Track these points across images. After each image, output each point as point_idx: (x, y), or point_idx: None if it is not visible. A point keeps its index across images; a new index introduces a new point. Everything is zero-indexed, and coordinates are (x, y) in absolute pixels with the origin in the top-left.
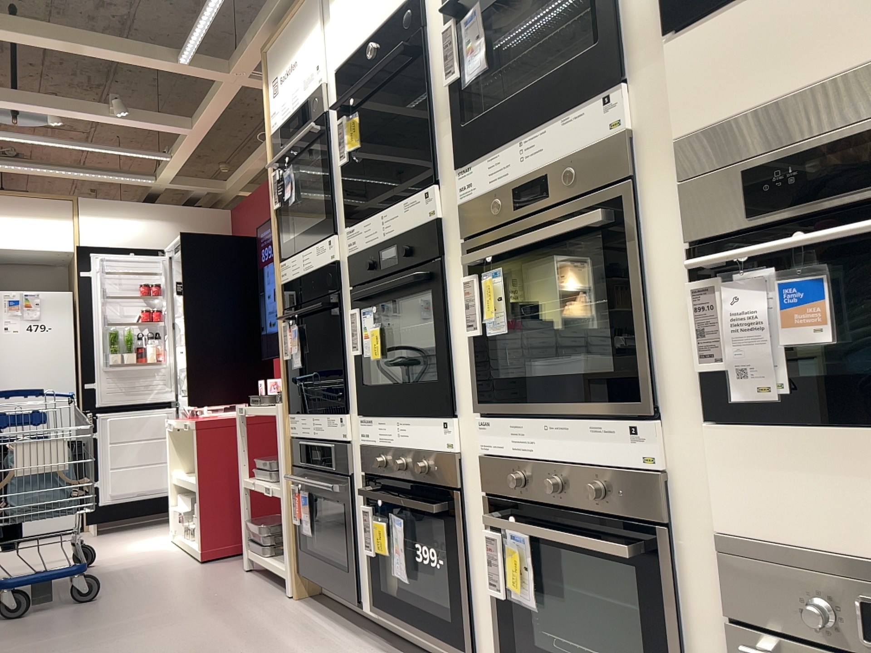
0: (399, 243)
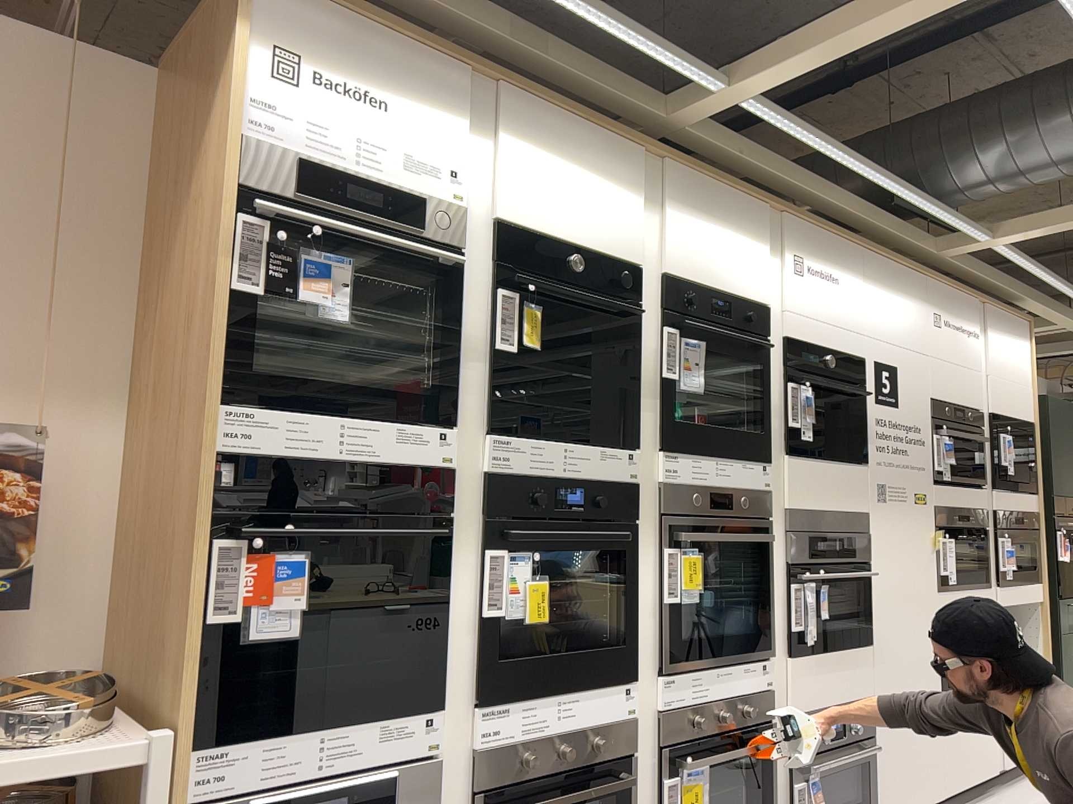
0: (589, 488)
